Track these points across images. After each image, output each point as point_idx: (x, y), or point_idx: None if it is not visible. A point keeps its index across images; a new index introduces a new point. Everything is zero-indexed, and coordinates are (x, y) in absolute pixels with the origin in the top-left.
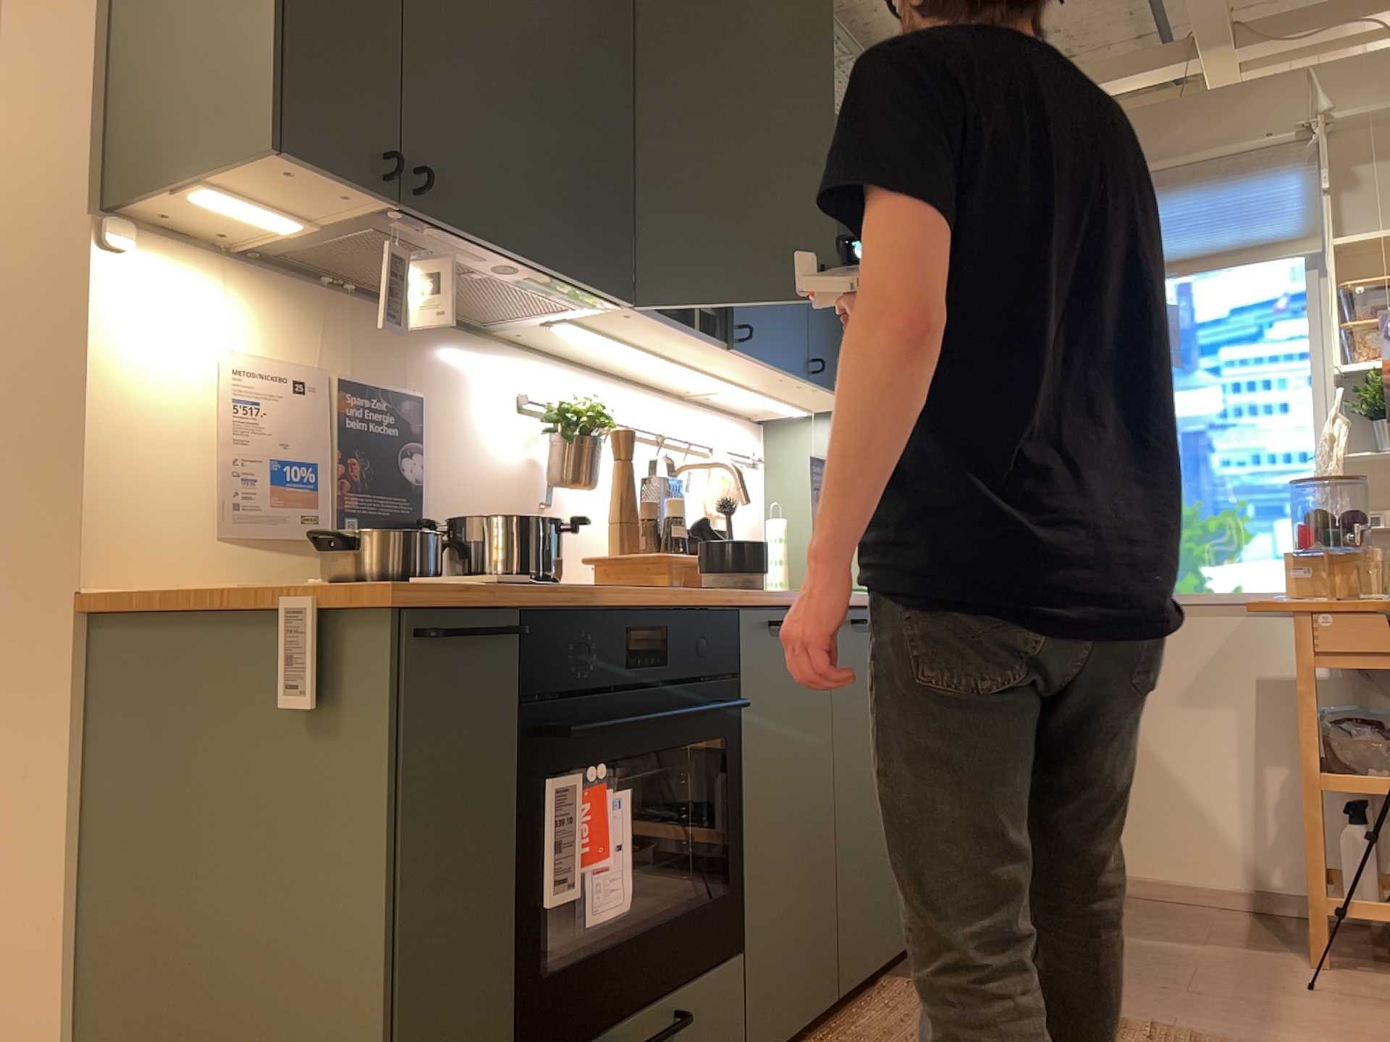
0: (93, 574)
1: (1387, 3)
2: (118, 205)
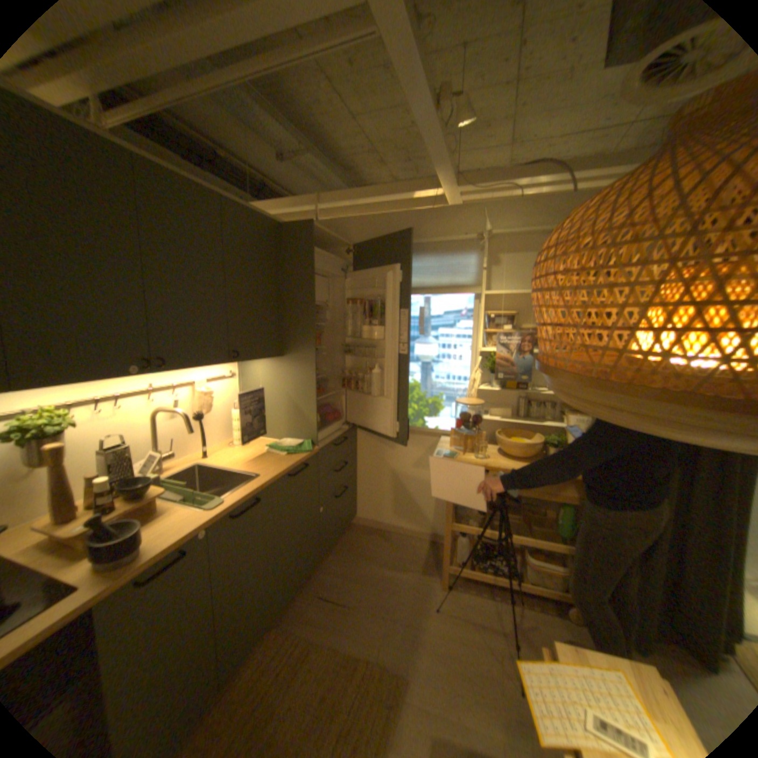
0: None
1: (524, 174)
2: None
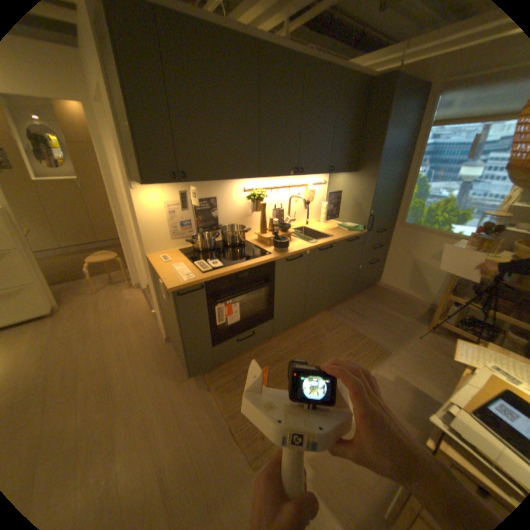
0: (146, 252)
1: None
2: (130, 179)
